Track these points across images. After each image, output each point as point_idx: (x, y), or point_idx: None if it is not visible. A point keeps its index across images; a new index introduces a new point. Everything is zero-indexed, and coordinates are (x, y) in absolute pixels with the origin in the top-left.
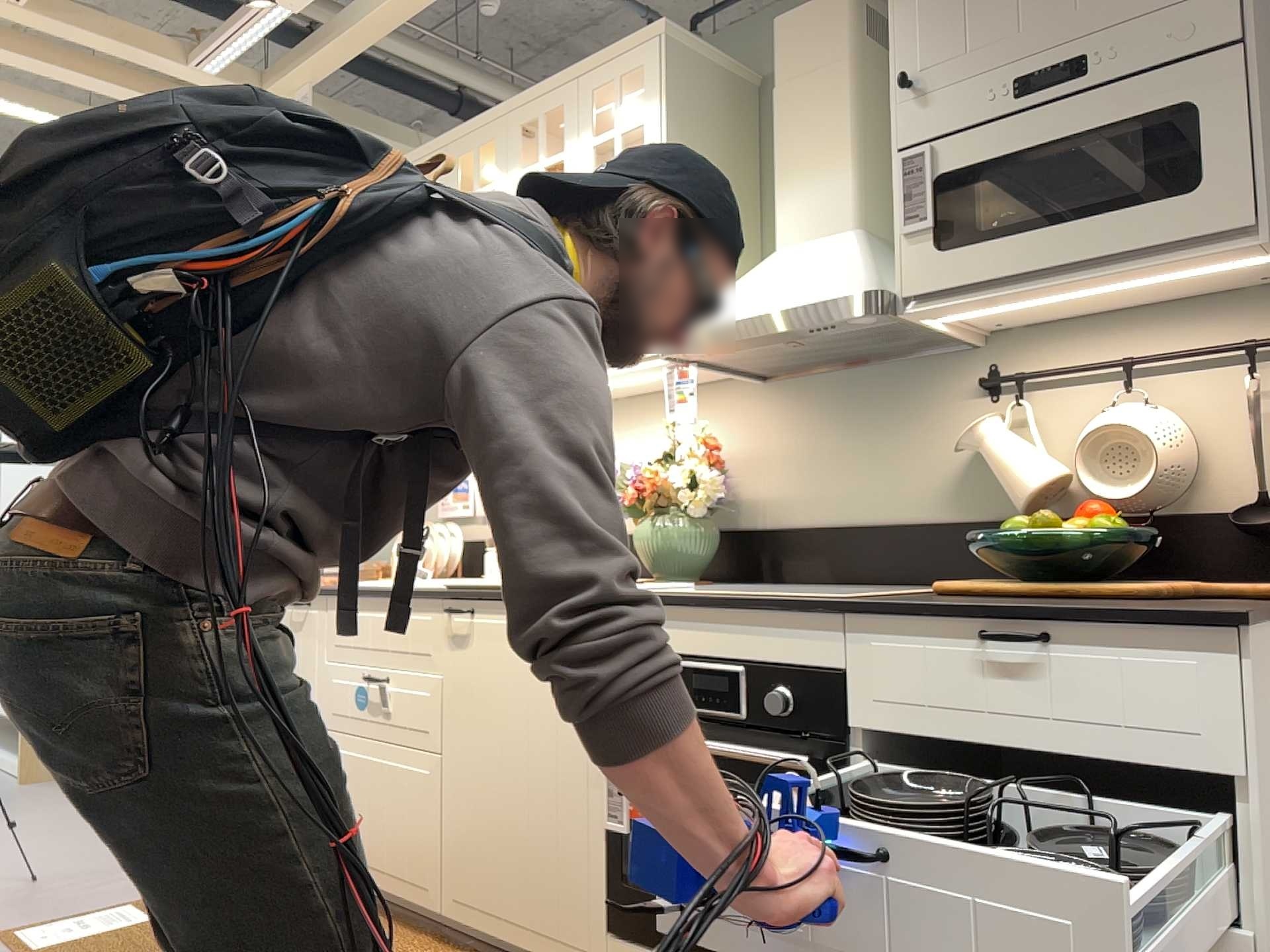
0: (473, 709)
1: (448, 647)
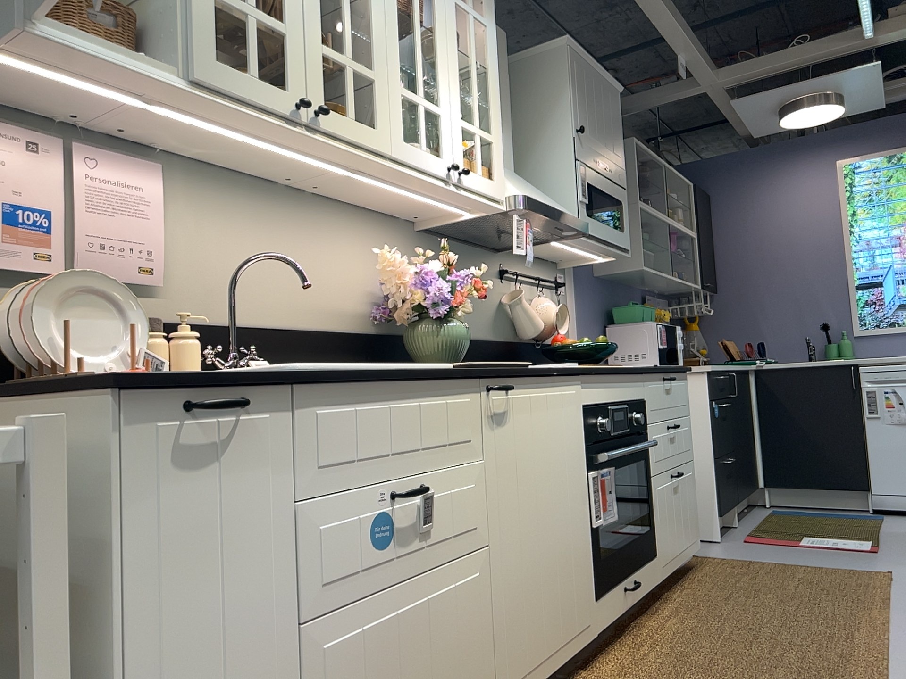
0: (515, 483)
1: (490, 427)
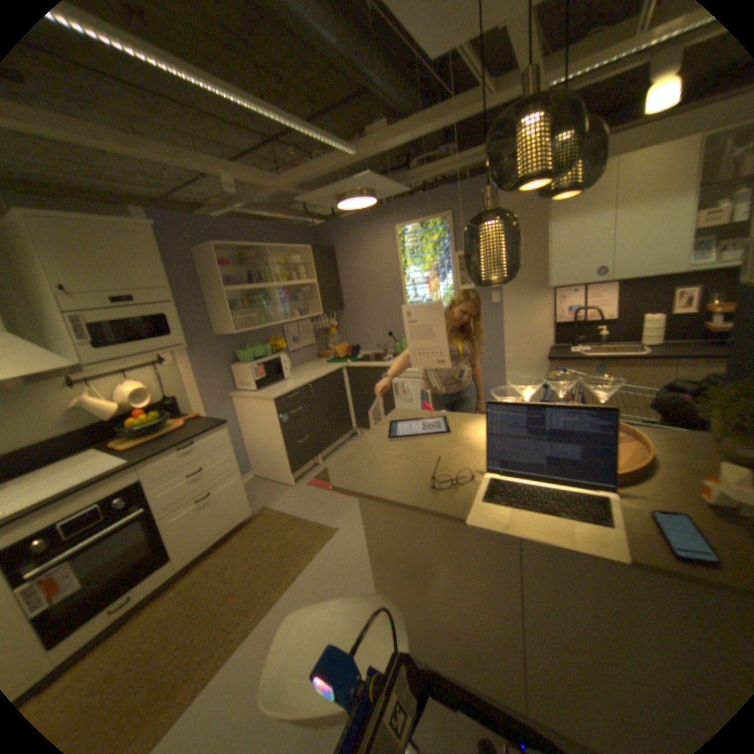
0: None
1: None
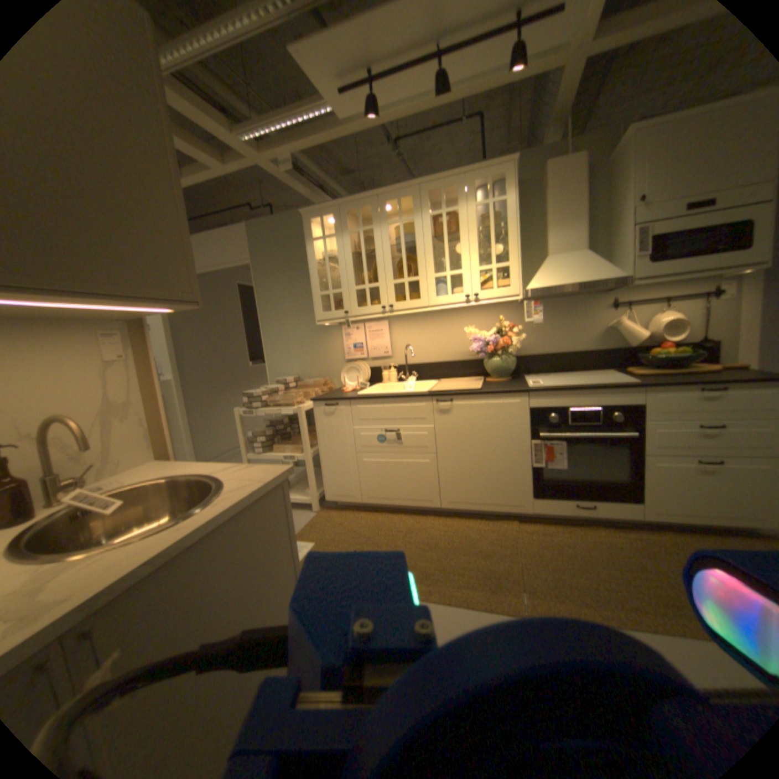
0: (454, 435)
1: (437, 413)
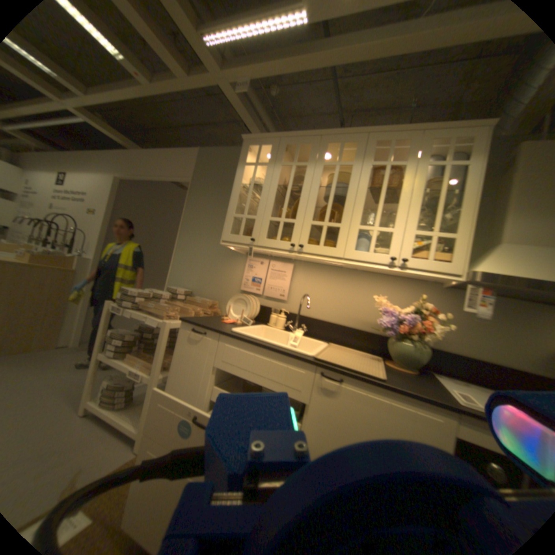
0: (334, 432)
1: (319, 393)
